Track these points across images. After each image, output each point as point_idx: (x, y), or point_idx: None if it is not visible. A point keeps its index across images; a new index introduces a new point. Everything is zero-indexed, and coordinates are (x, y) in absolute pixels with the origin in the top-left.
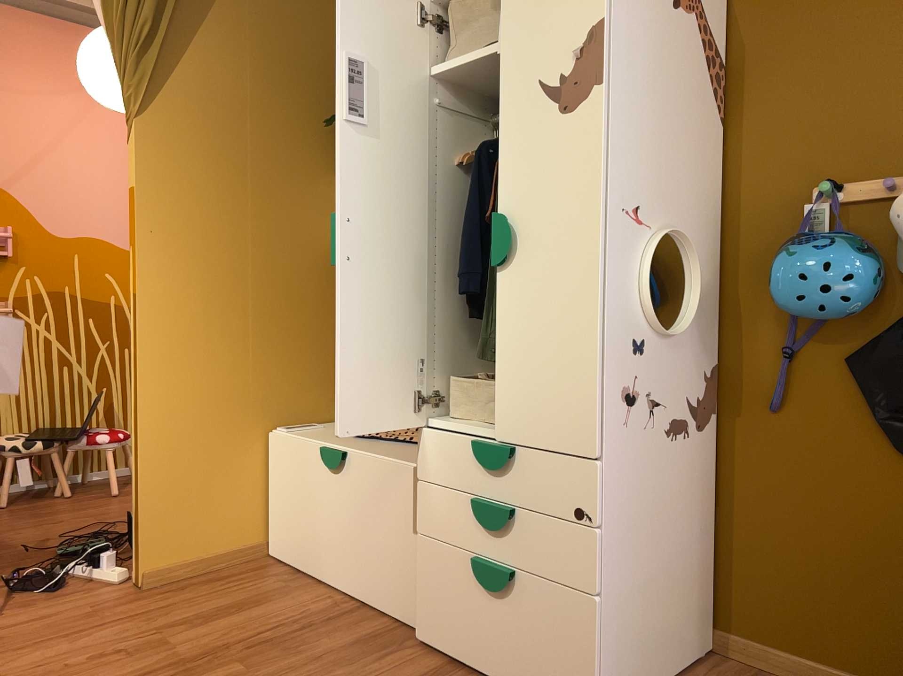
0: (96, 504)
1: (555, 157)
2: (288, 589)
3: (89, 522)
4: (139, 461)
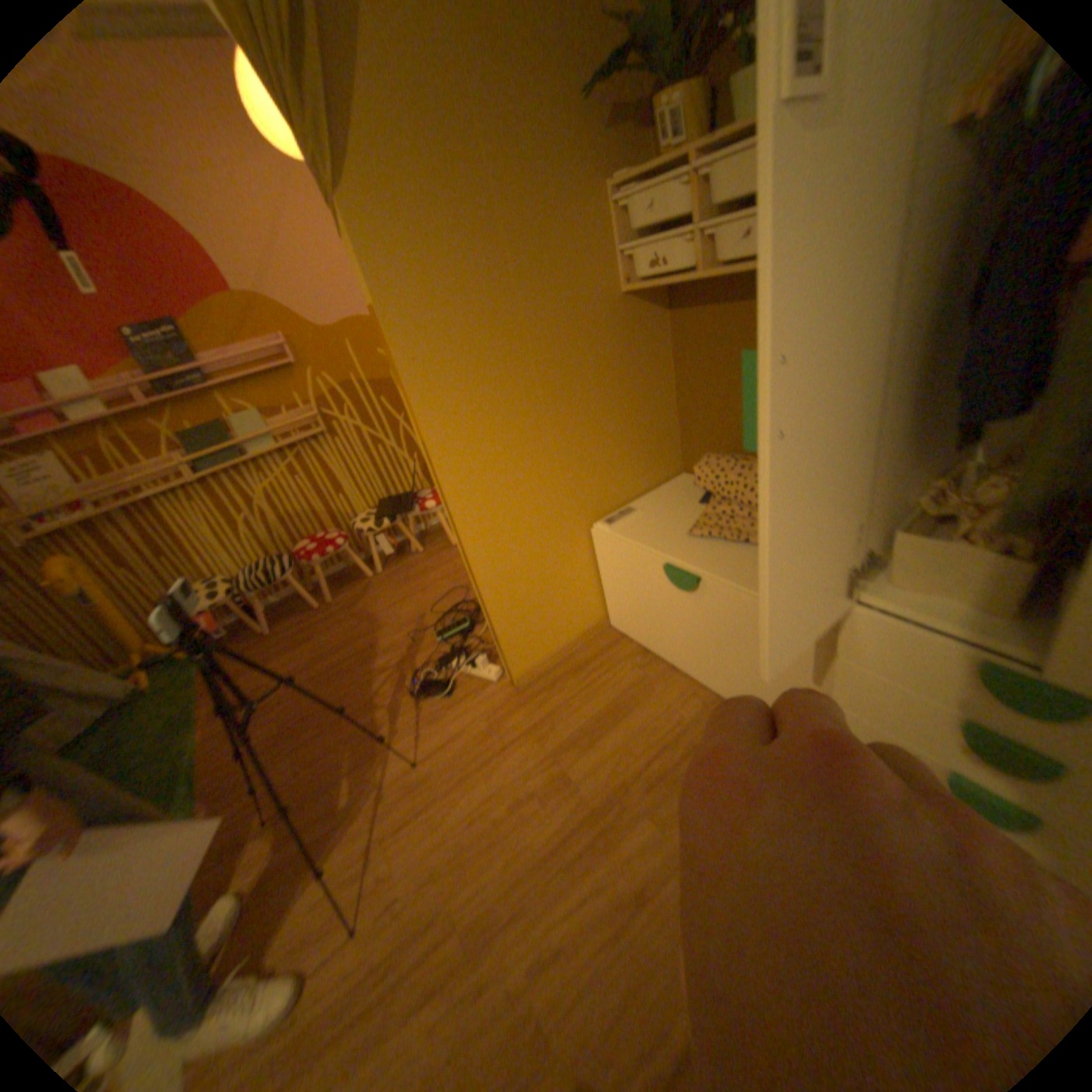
0: (444, 558)
1: None
2: (648, 679)
3: (446, 585)
4: (484, 595)
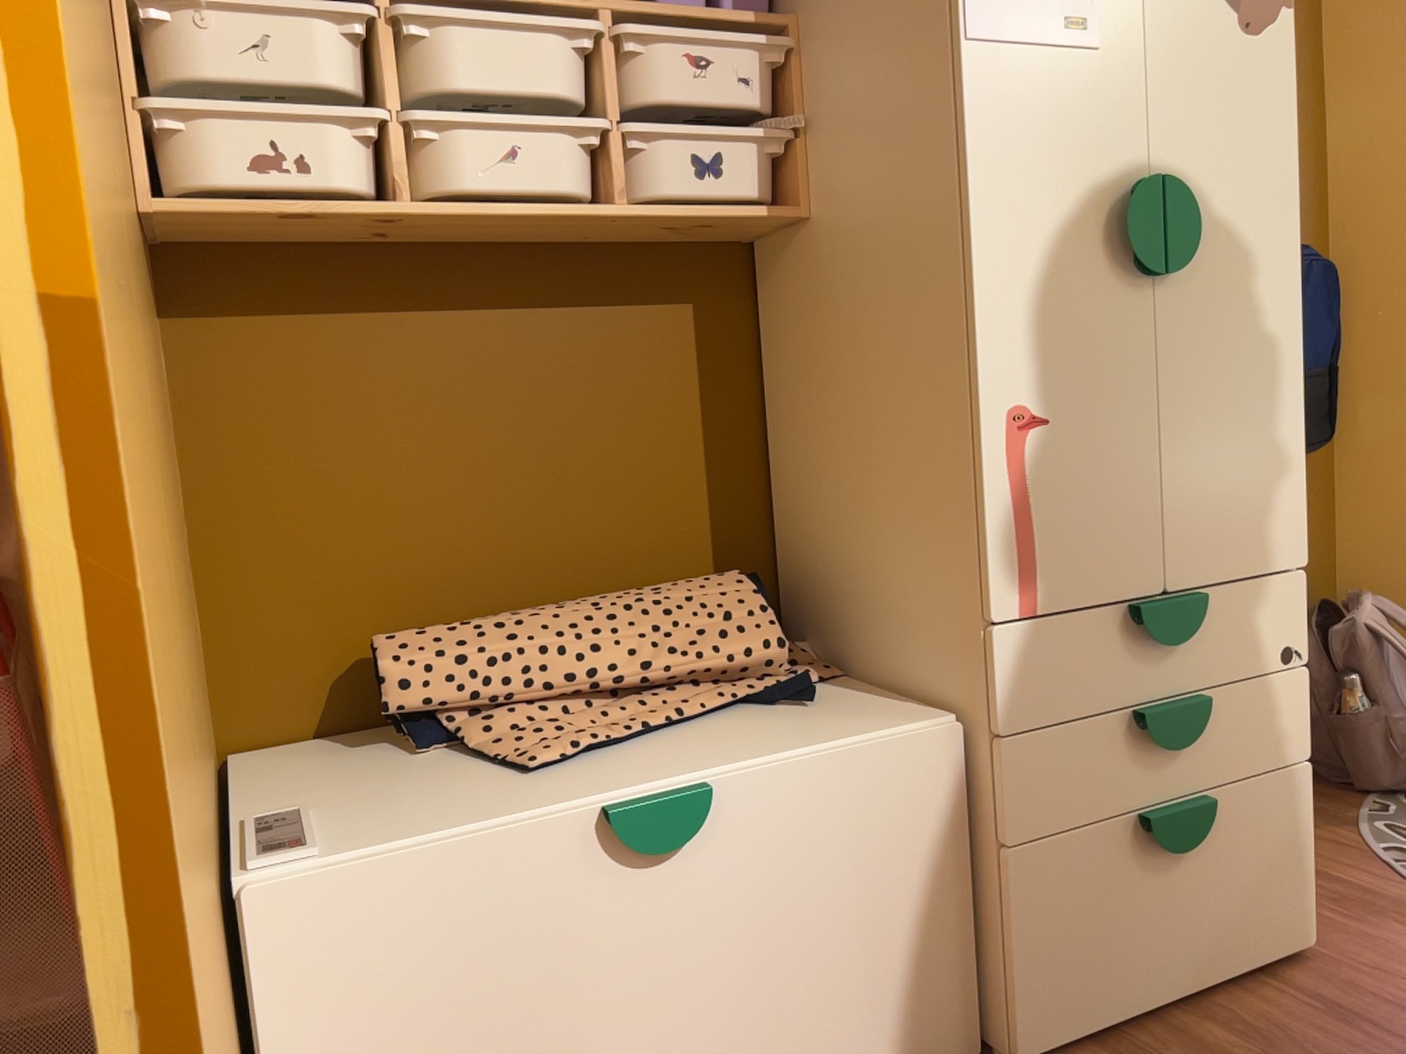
0: None
1: (1237, 103)
2: None
3: None
4: None
